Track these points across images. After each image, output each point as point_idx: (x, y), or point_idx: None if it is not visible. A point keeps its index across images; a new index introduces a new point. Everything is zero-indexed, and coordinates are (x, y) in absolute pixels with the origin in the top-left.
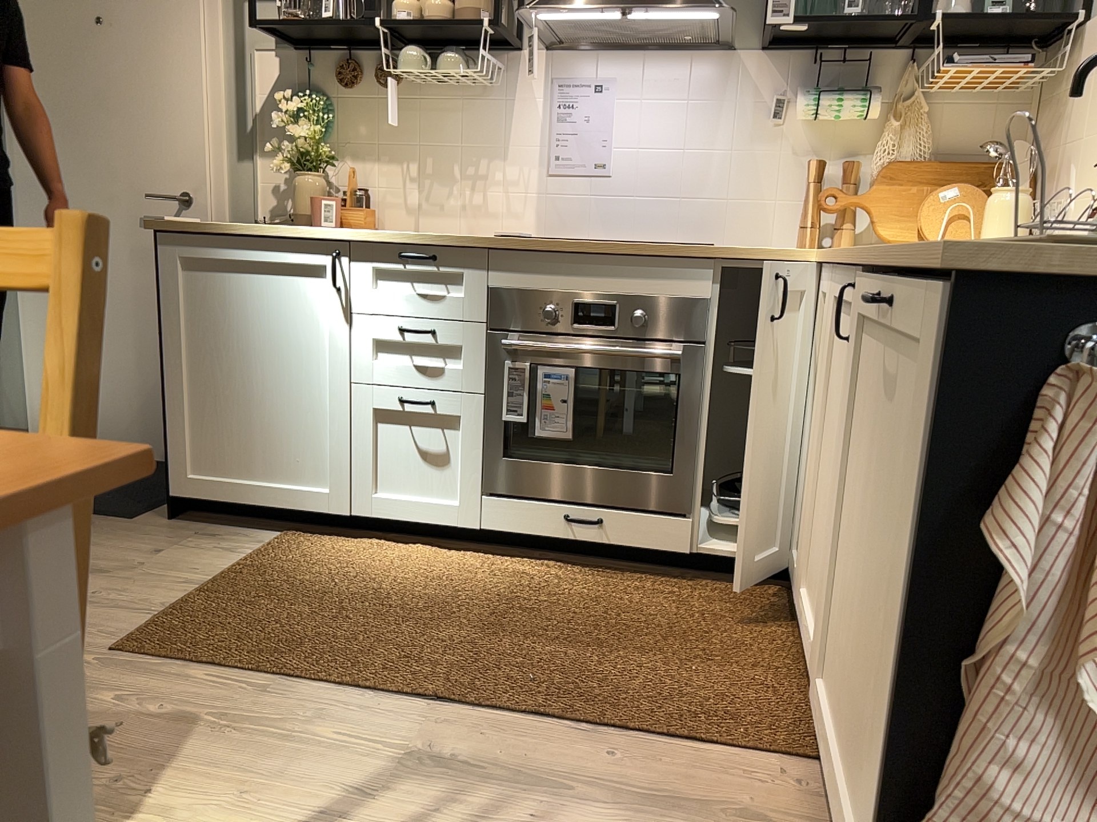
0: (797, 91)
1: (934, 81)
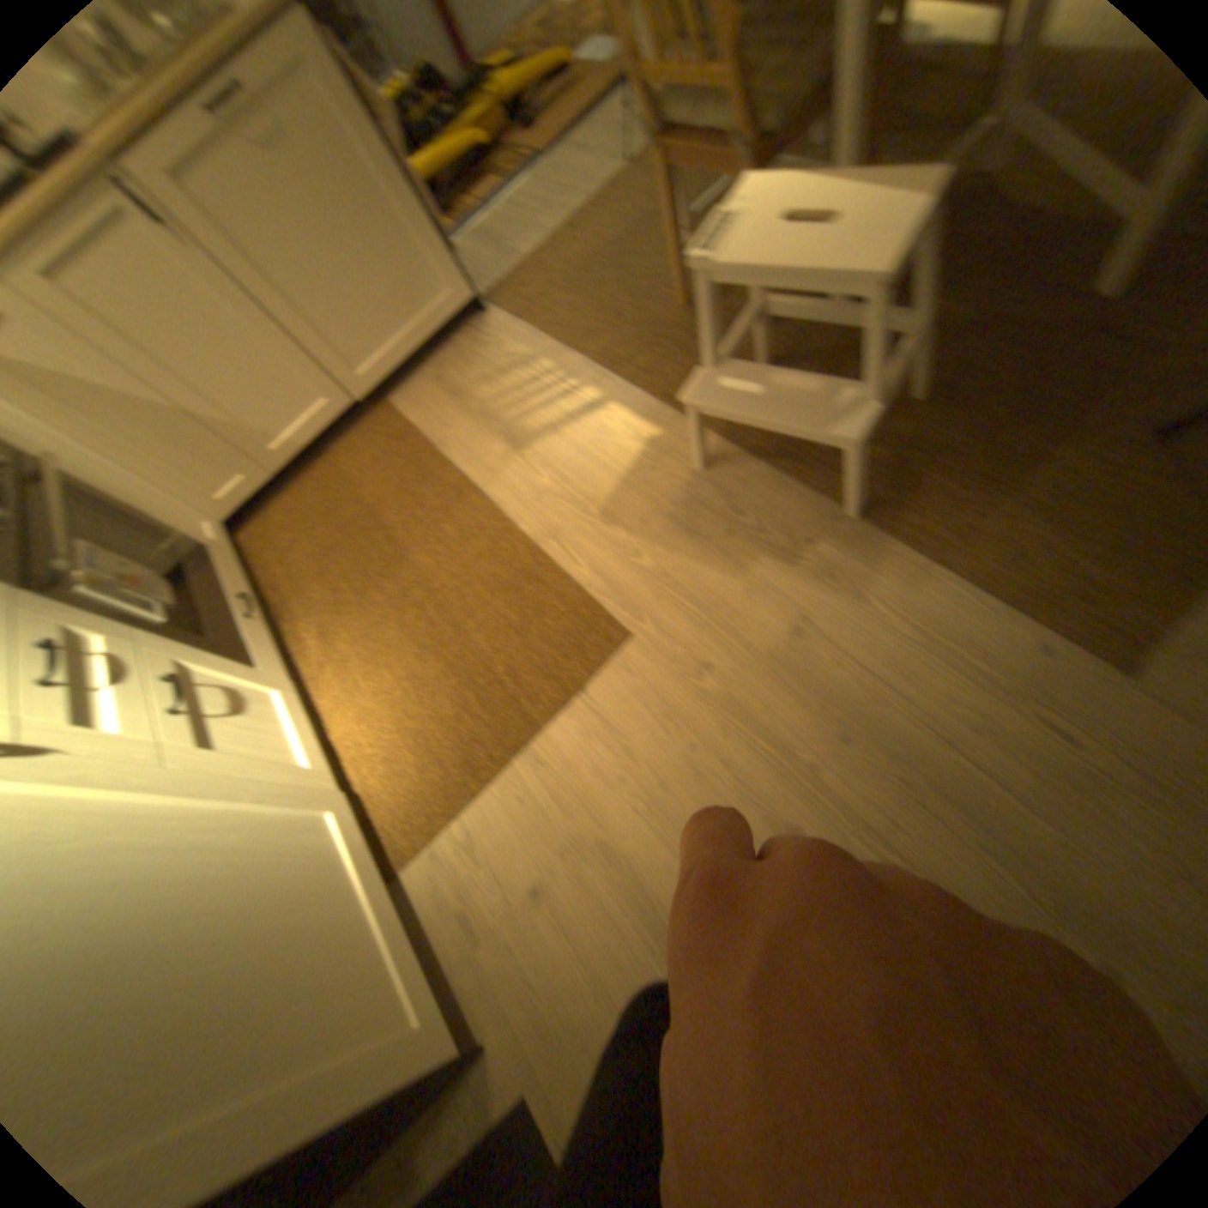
0: None
1: None
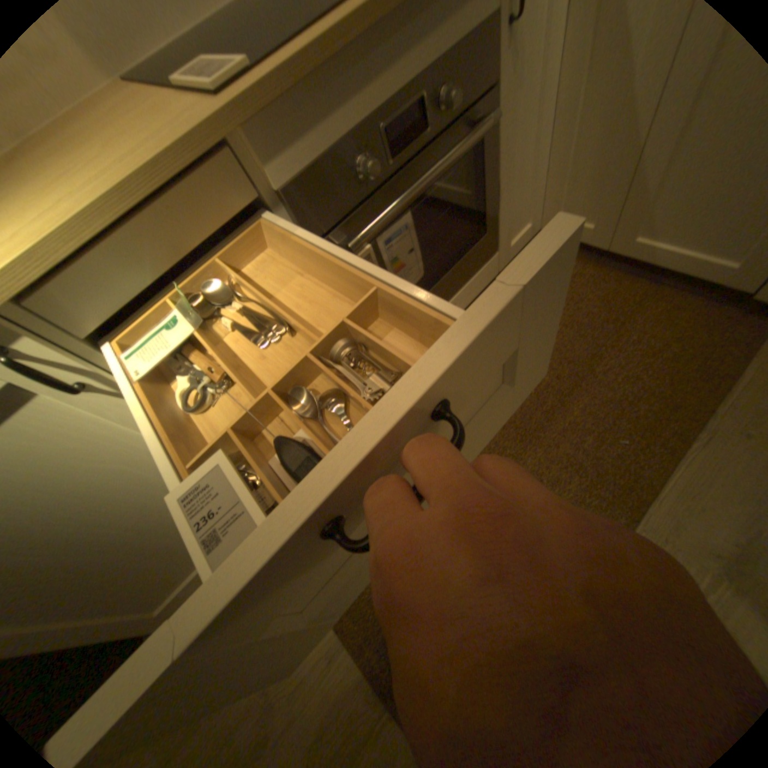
0: None
1: None
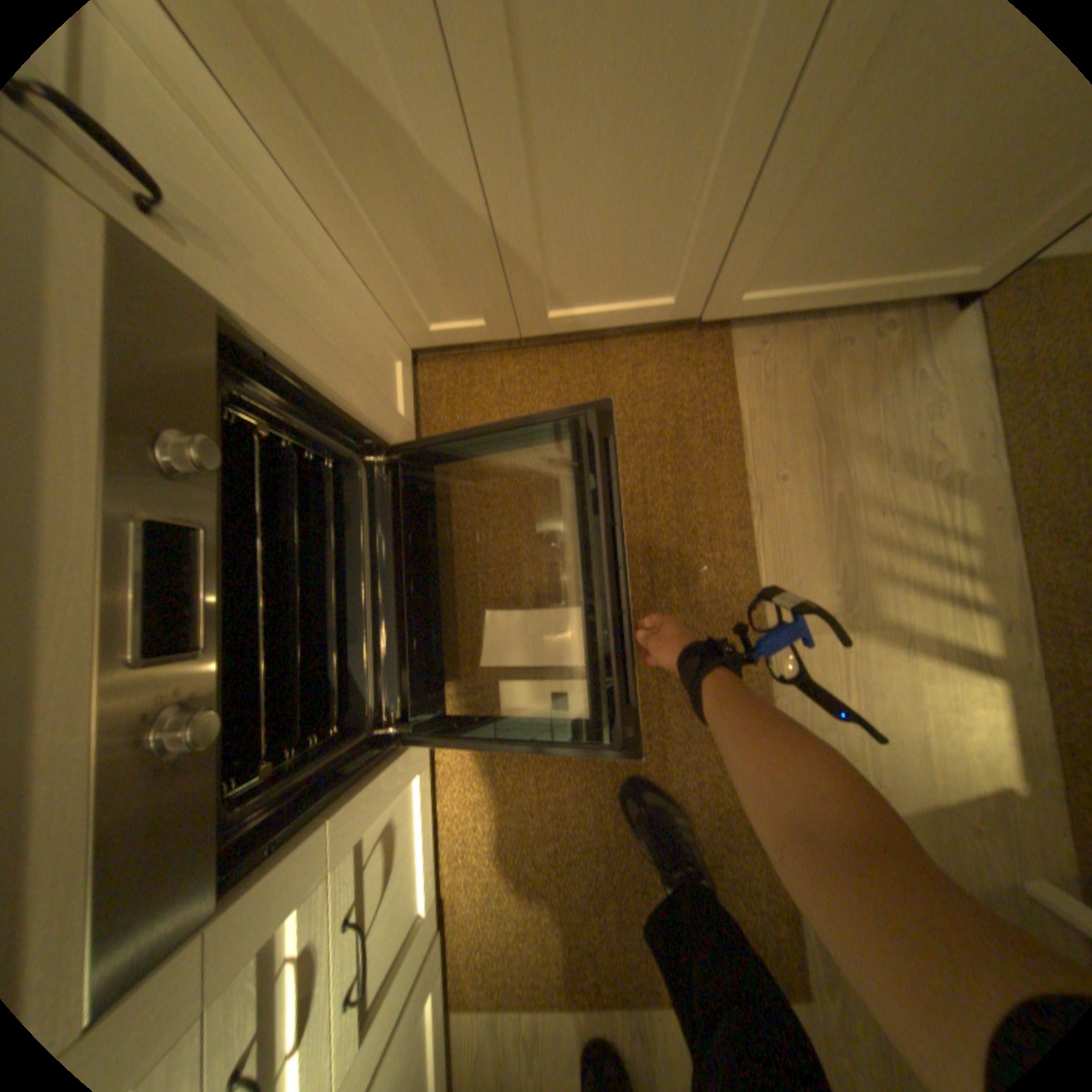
0: None
1: None
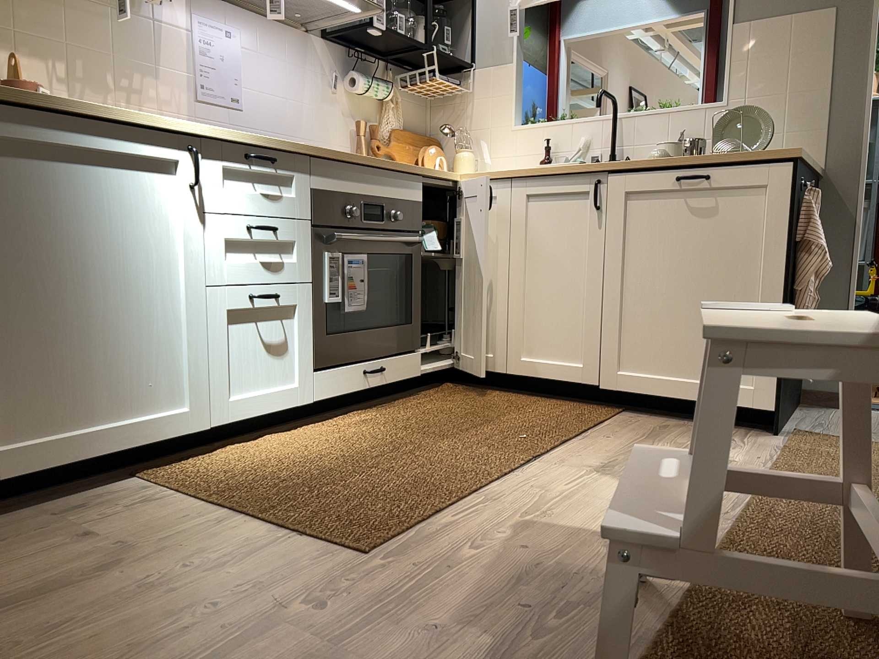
0: (342, 73)
1: (420, 84)
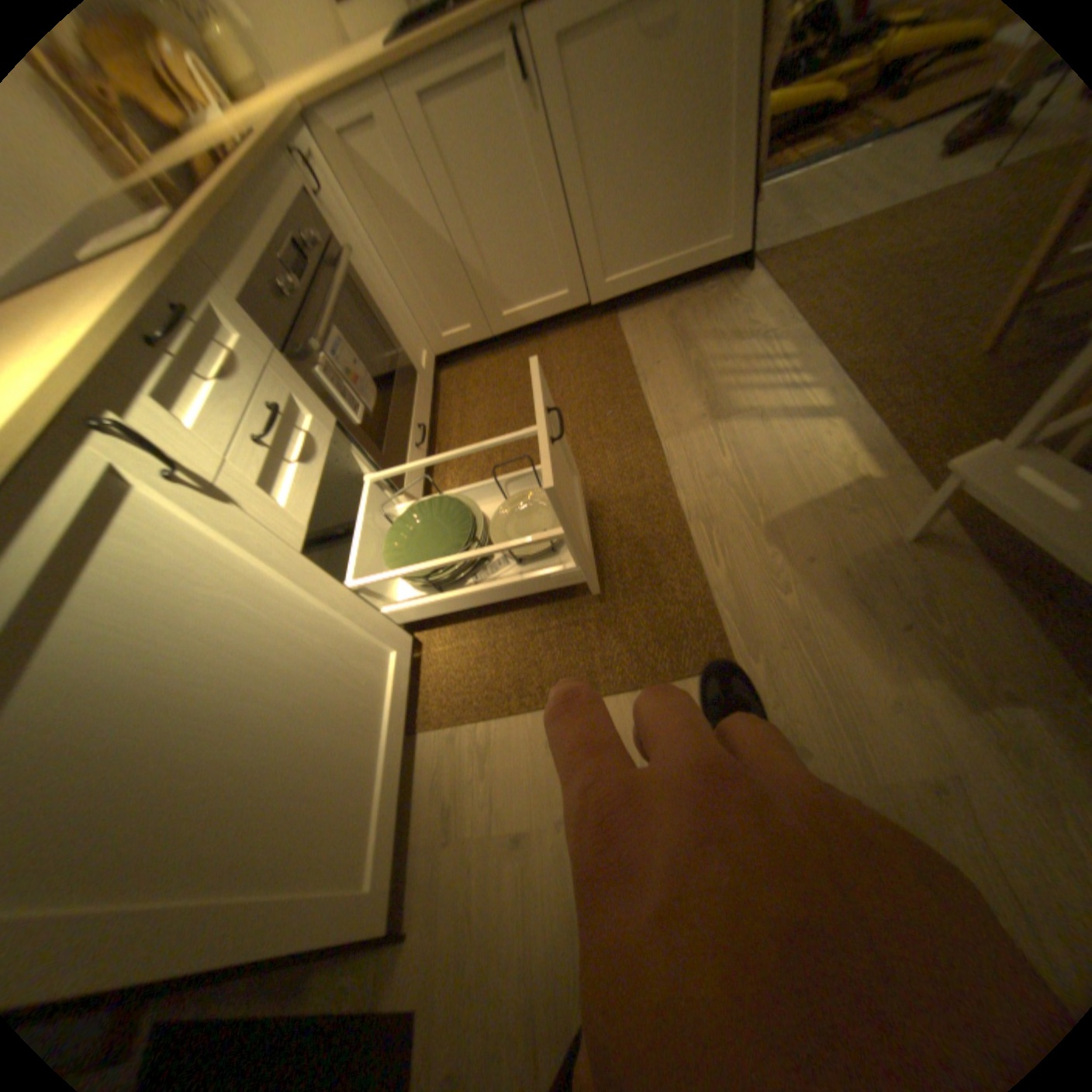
0: None
1: None
